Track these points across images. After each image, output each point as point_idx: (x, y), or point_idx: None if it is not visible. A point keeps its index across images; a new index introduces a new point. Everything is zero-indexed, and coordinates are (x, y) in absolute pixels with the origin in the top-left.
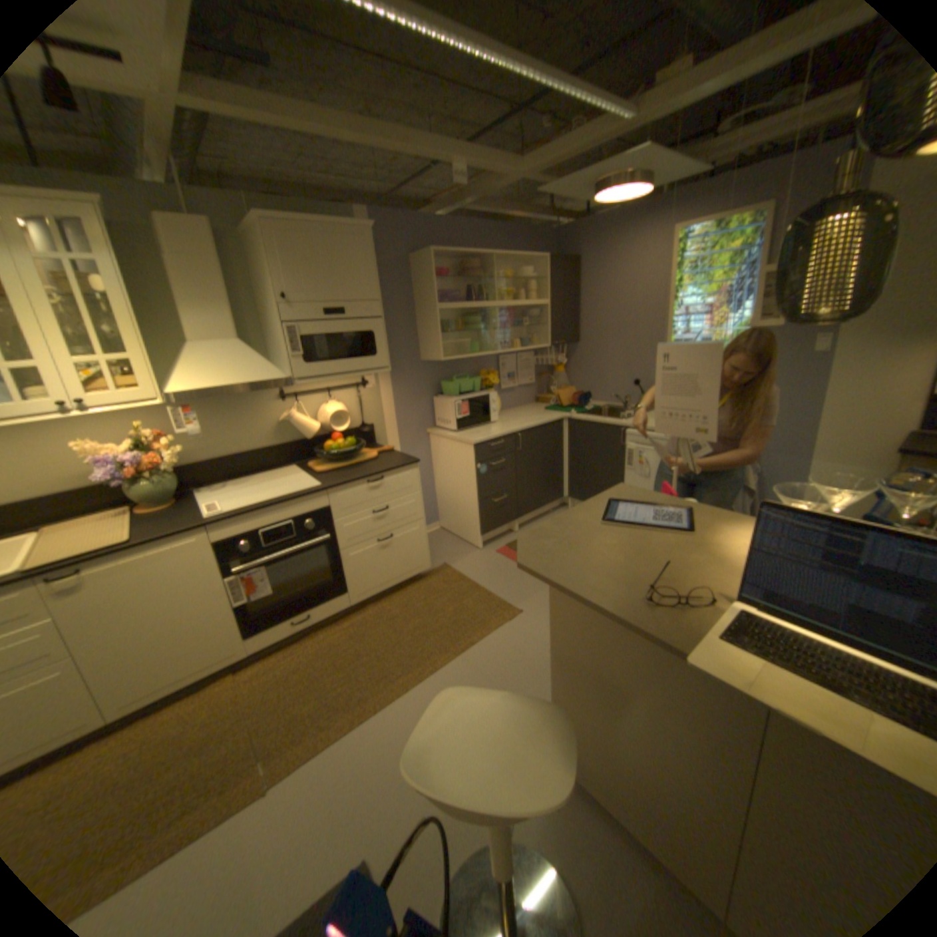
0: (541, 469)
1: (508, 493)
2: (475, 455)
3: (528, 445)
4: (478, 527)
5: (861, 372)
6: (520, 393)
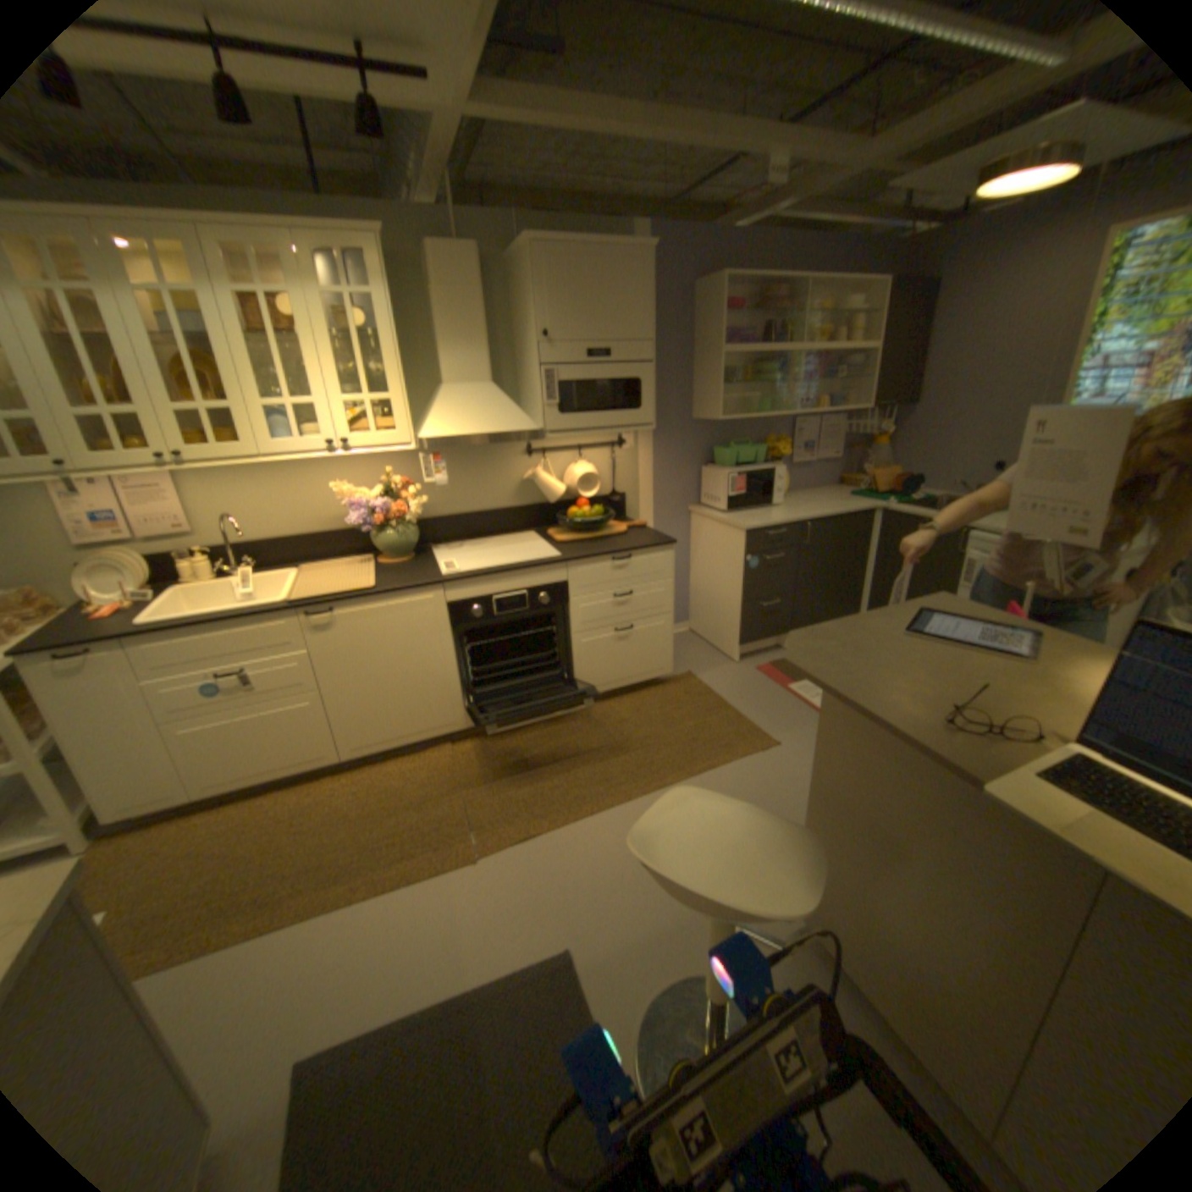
0: (833, 572)
1: (784, 597)
2: (747, 543)
3: (821, 538)
4: (738, 635)
5: None
6: (820, 469)
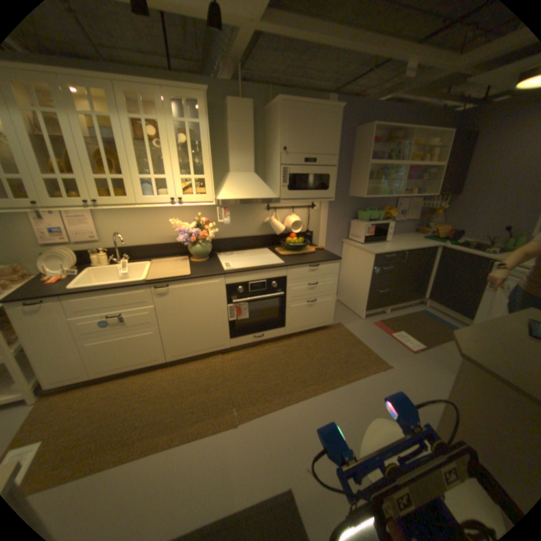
0: (415, 276)
1: (390, 288)
2: (375, 260)
3: (411, 259)
4: (365, 305)
5: None
6: (407, 224)
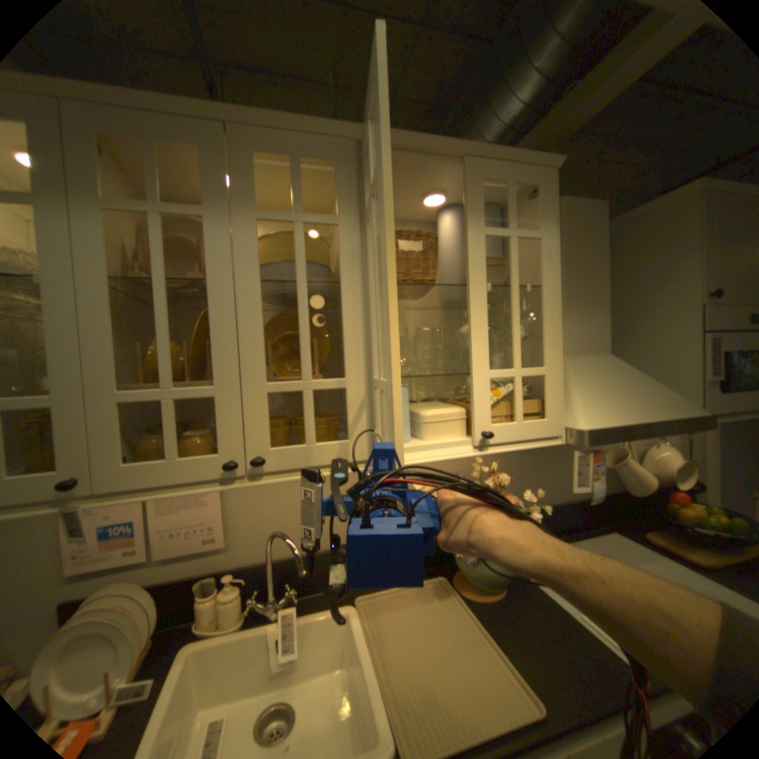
0: None
1: None
2: None
3: None
4: None
5: None
6: None
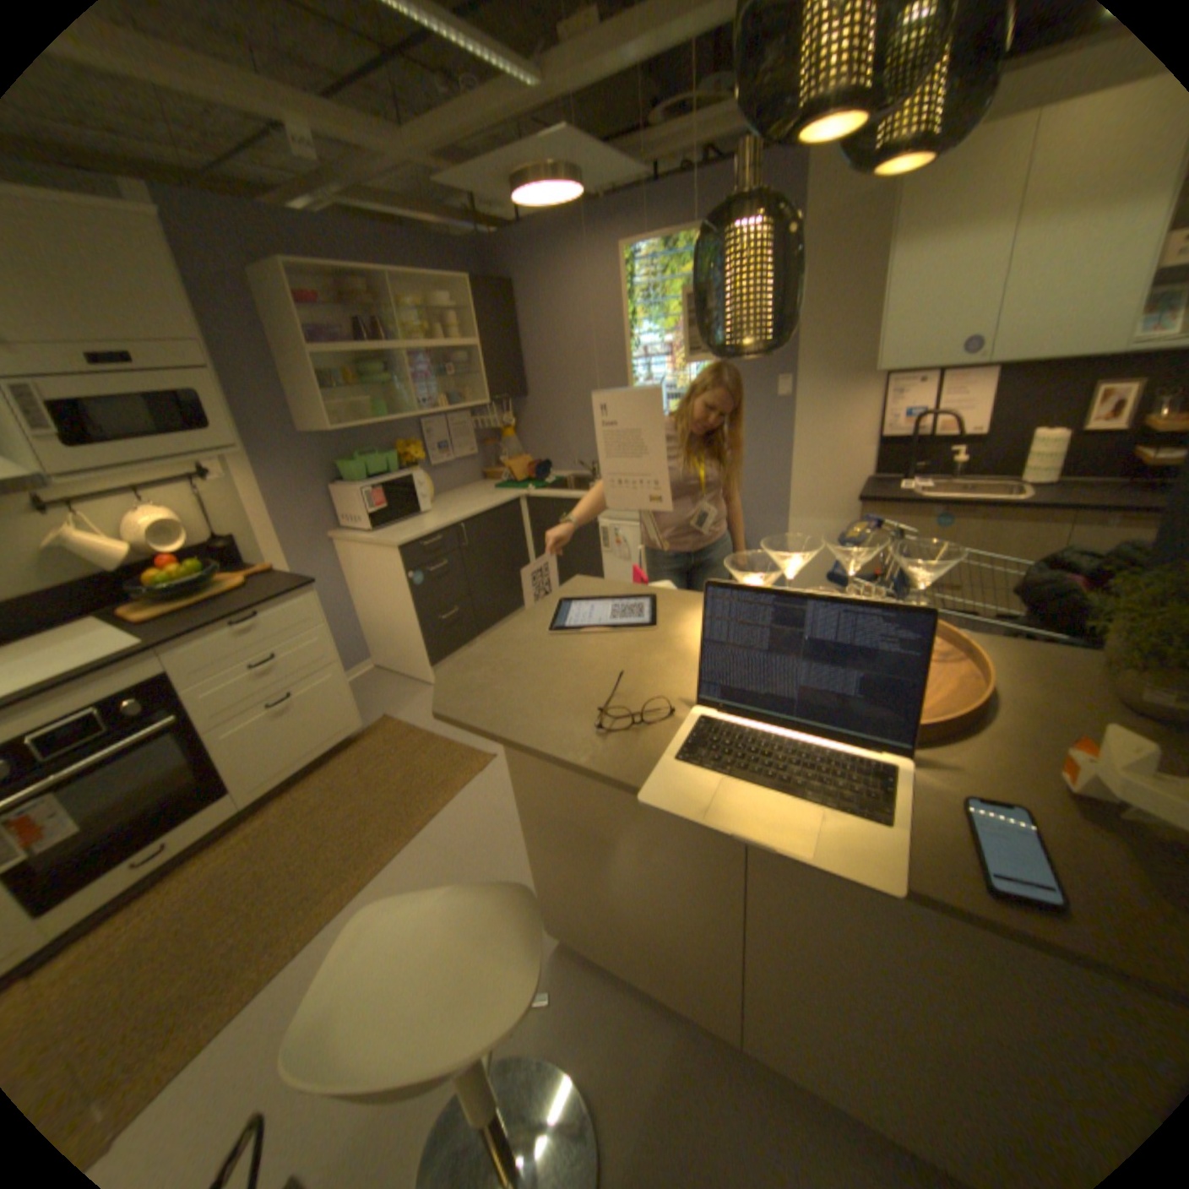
0: (500, 566)
1: (460, 603)
2: (403, 559)
3: (478, 536)
4: (425, 656)
5: (820, 417)
6: (460, 468)
